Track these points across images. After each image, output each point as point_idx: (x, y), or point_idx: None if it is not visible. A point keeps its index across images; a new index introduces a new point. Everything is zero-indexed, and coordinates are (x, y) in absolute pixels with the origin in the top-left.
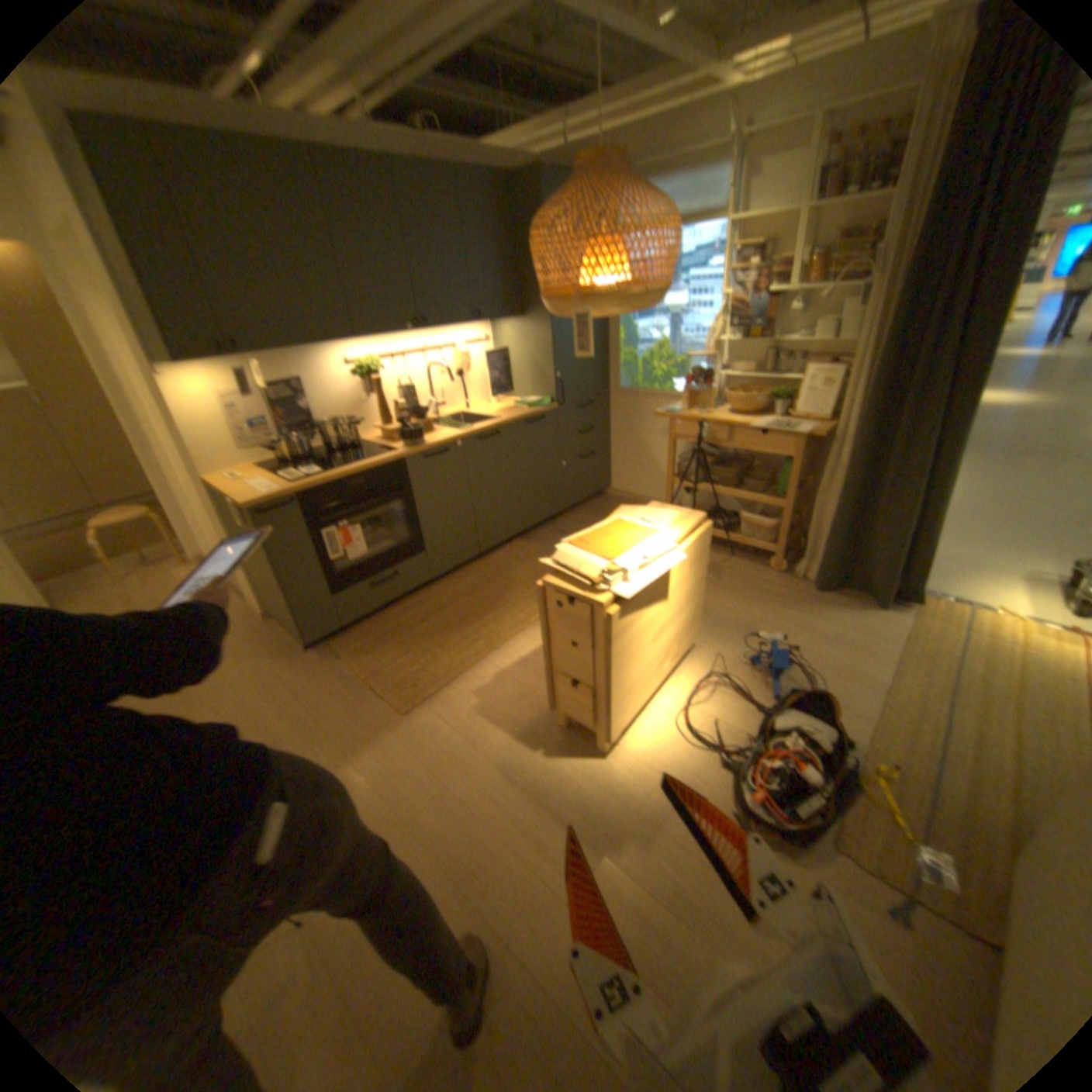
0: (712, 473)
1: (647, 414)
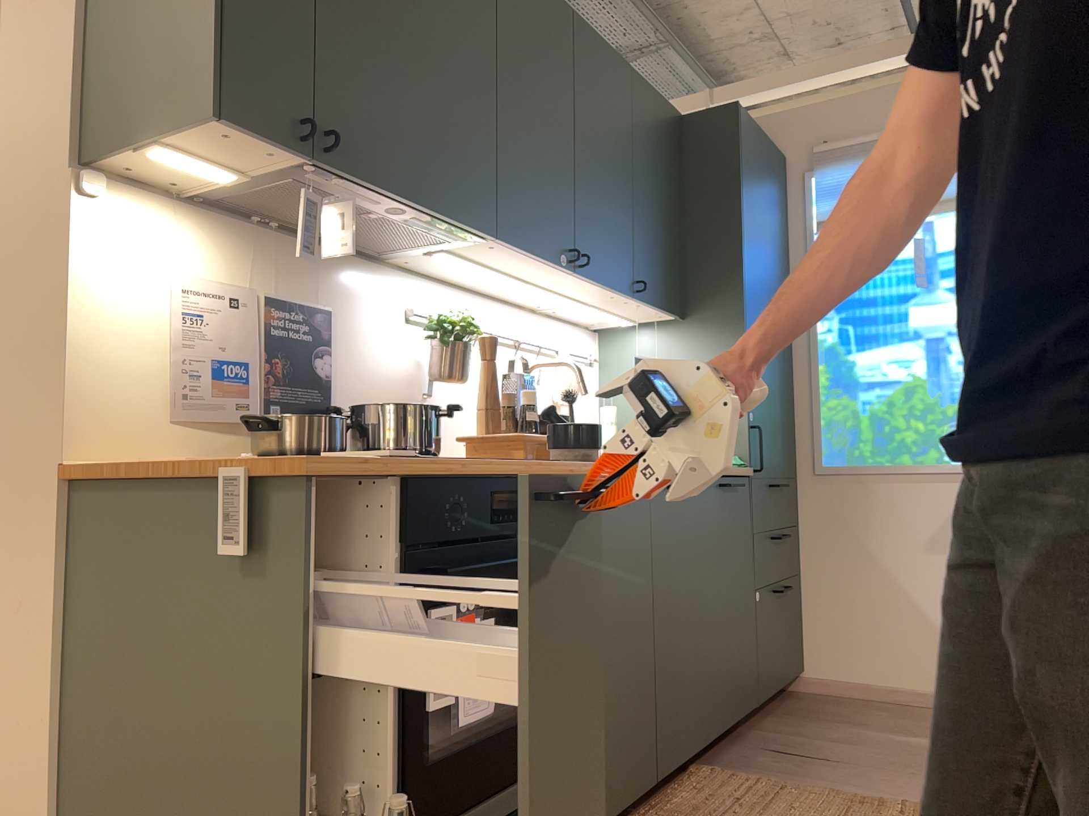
0: None
1: (891, 509)
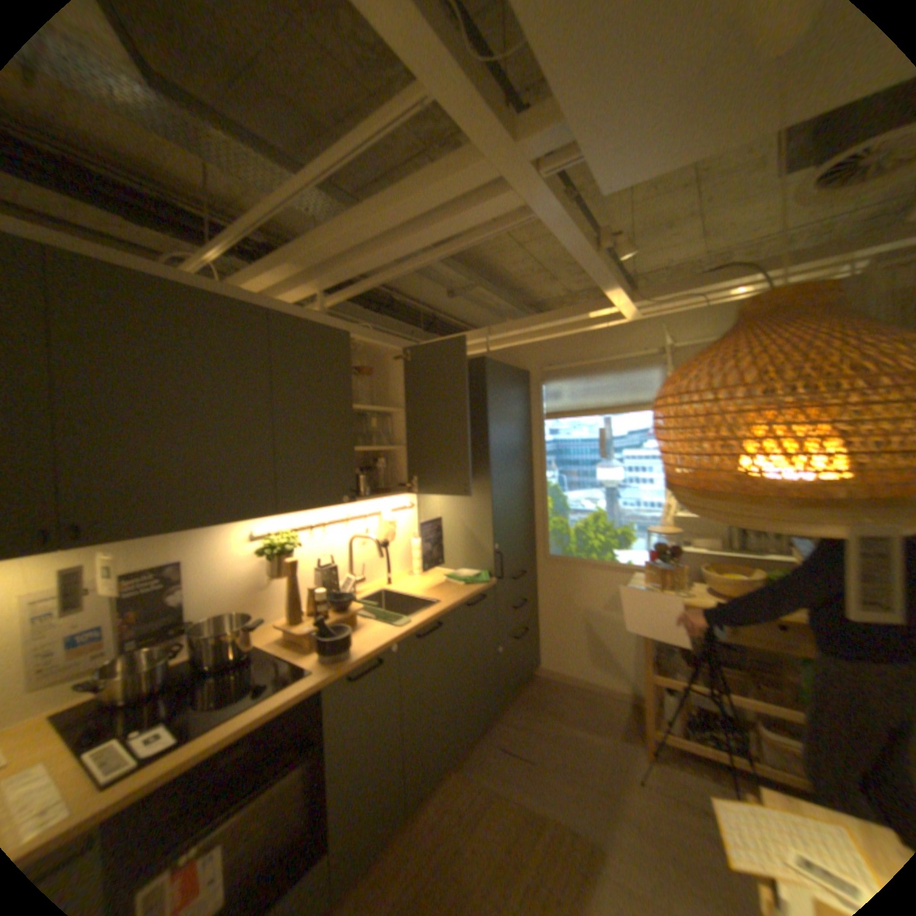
0: (707, 670)
1: (586, 585)
